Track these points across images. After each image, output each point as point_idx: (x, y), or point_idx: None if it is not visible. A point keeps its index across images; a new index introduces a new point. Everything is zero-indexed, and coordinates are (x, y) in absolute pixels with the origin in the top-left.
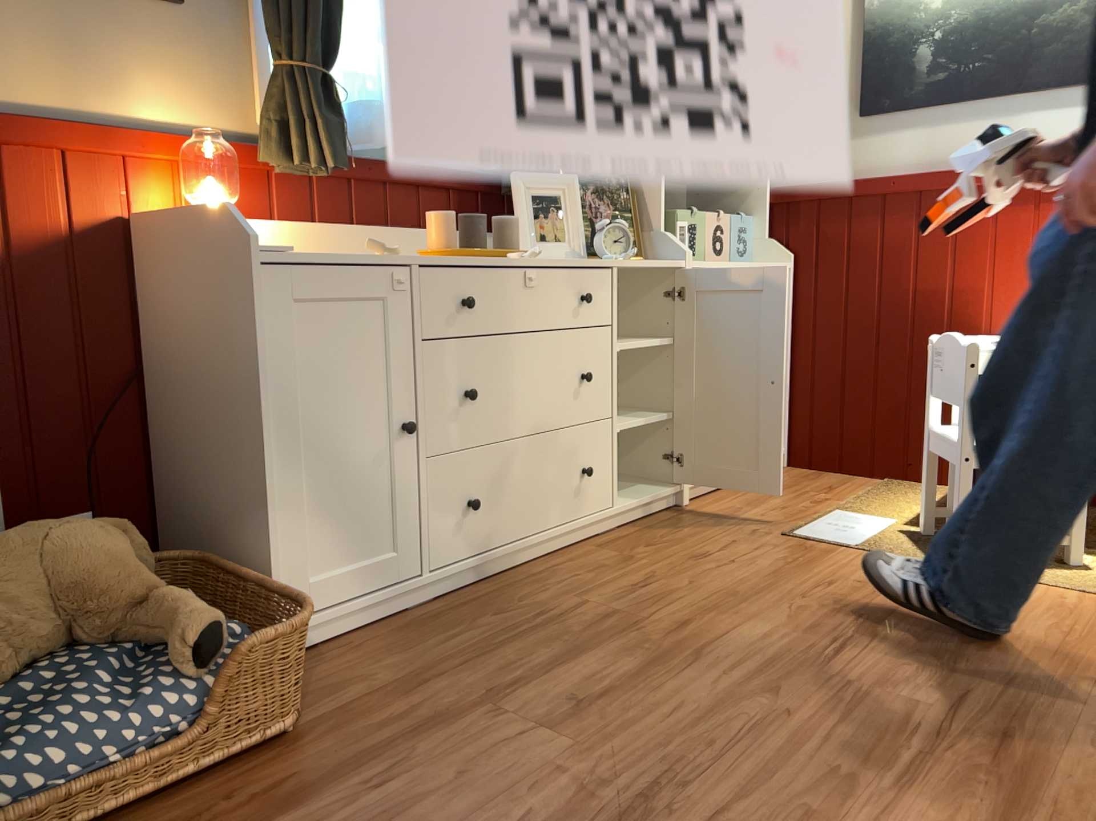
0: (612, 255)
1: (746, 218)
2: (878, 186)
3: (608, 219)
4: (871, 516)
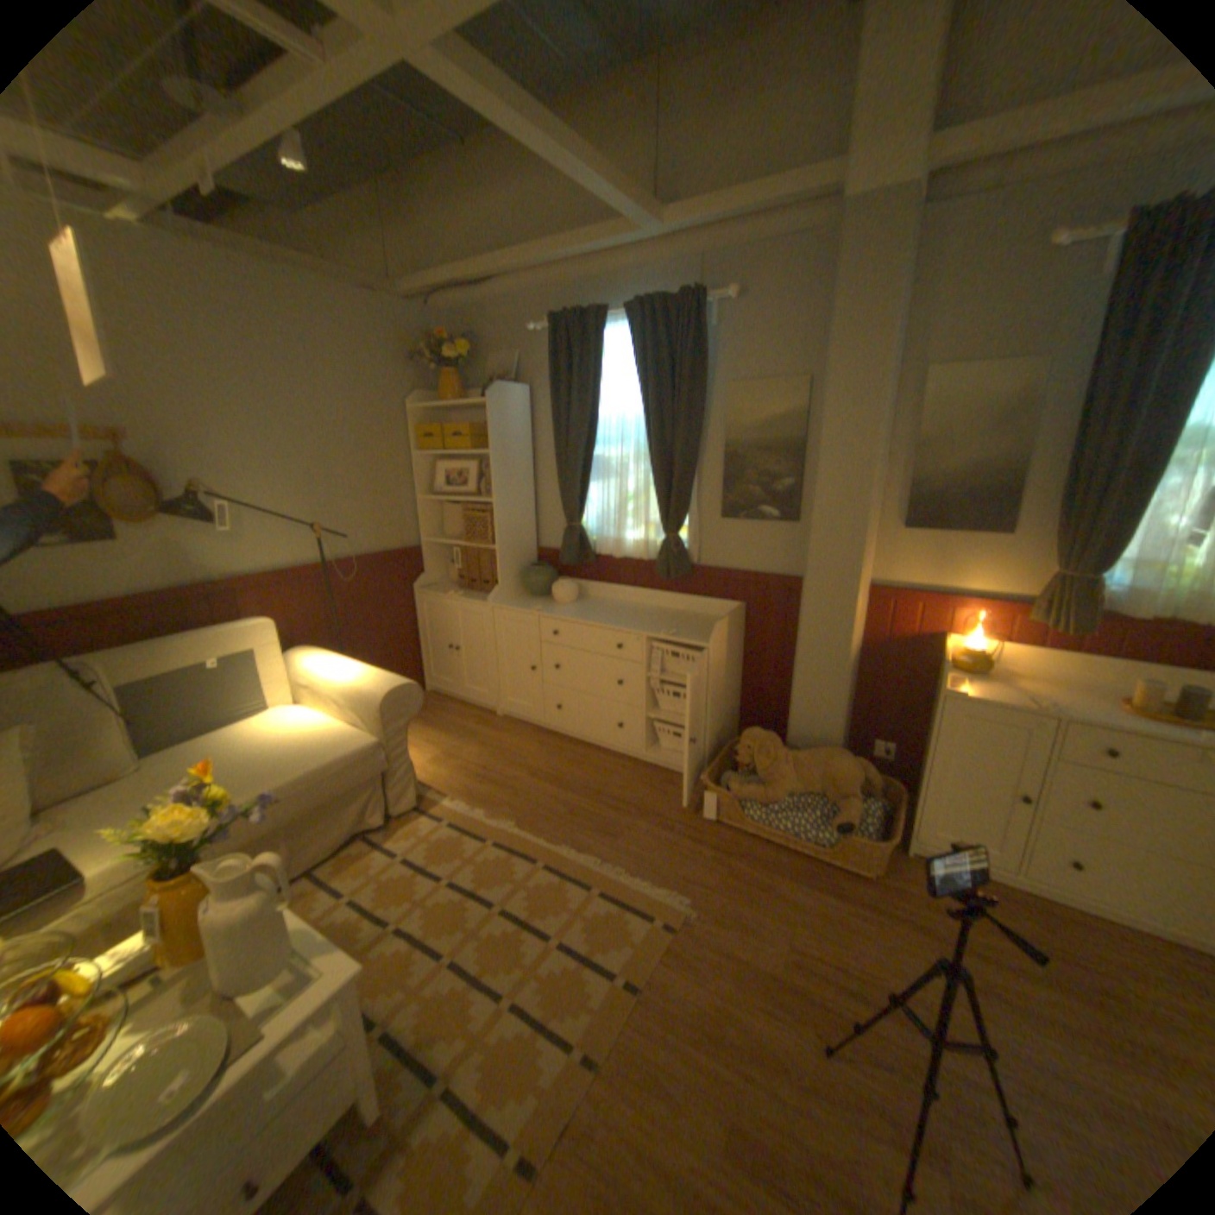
0: None
1: None
2: None
3: None
4: None
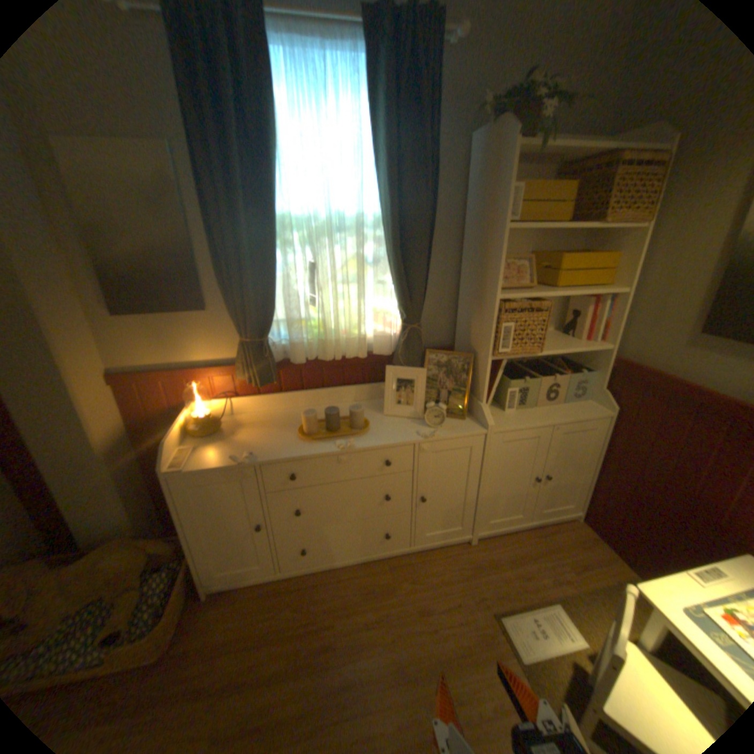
0: (421, 433)
1: (593, 371)
2: (698, 395)
3: (432, 404)
4: (576, 629)
